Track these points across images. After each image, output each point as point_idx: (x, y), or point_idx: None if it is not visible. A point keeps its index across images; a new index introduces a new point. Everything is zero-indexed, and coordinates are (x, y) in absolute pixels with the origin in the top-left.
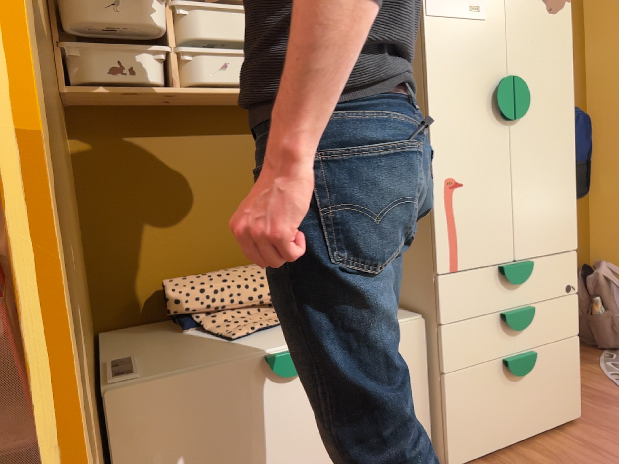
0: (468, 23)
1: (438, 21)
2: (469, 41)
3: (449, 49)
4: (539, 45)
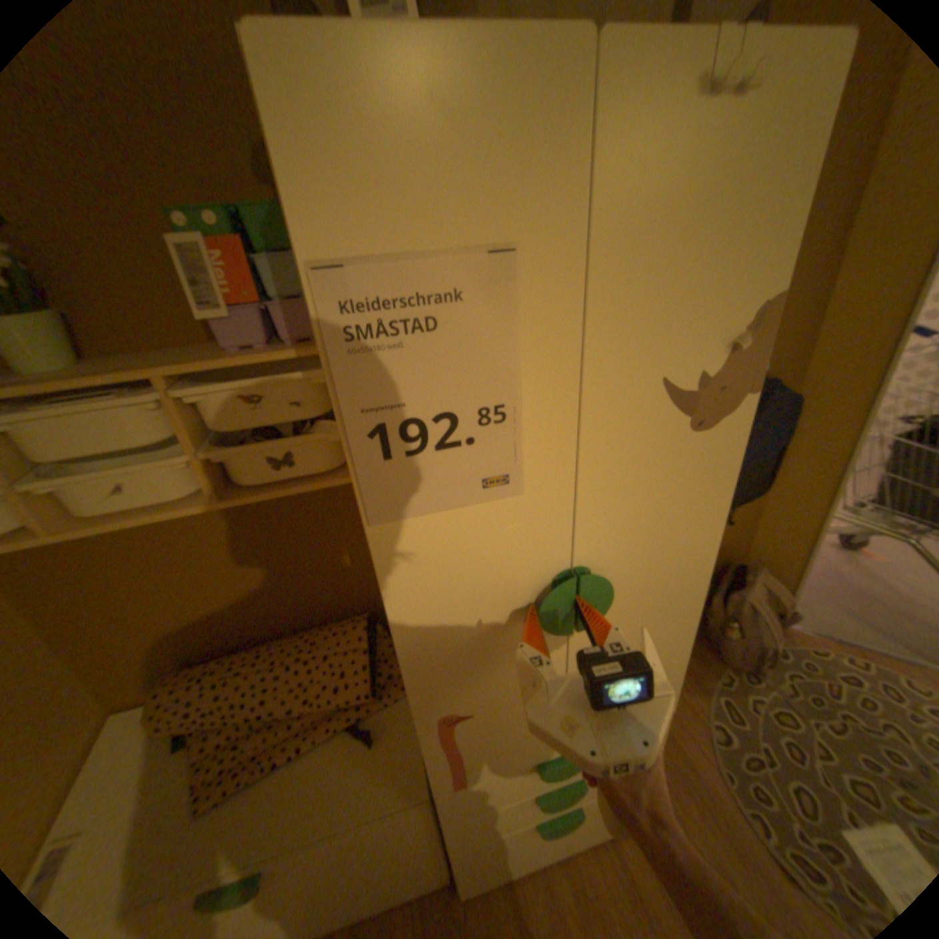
0: (479, 509)
1: (403, 525)
2: (481, 538)
3: (434, 564)
4: (656, 497)
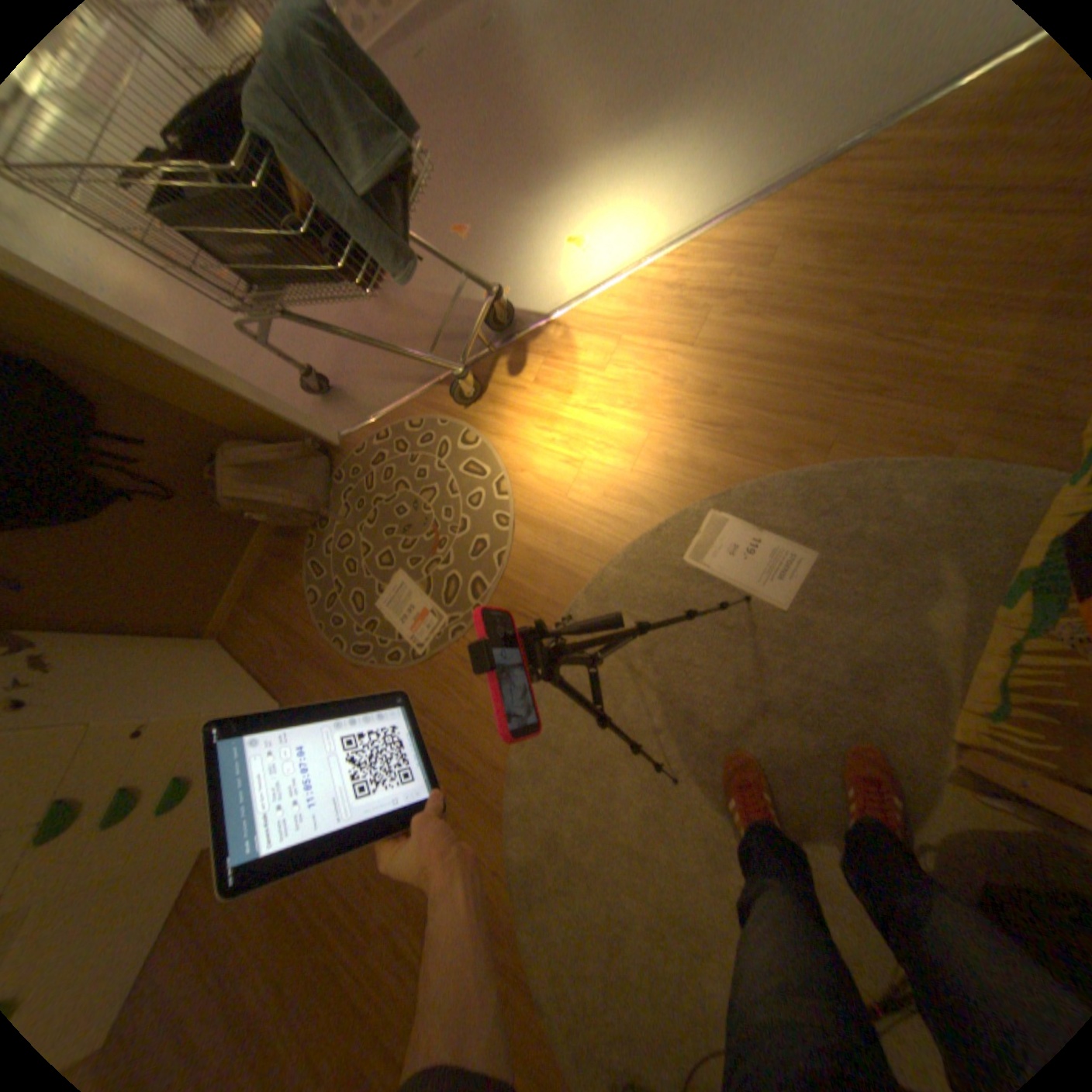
0: None
1: None
2: None
3: None
4: None
